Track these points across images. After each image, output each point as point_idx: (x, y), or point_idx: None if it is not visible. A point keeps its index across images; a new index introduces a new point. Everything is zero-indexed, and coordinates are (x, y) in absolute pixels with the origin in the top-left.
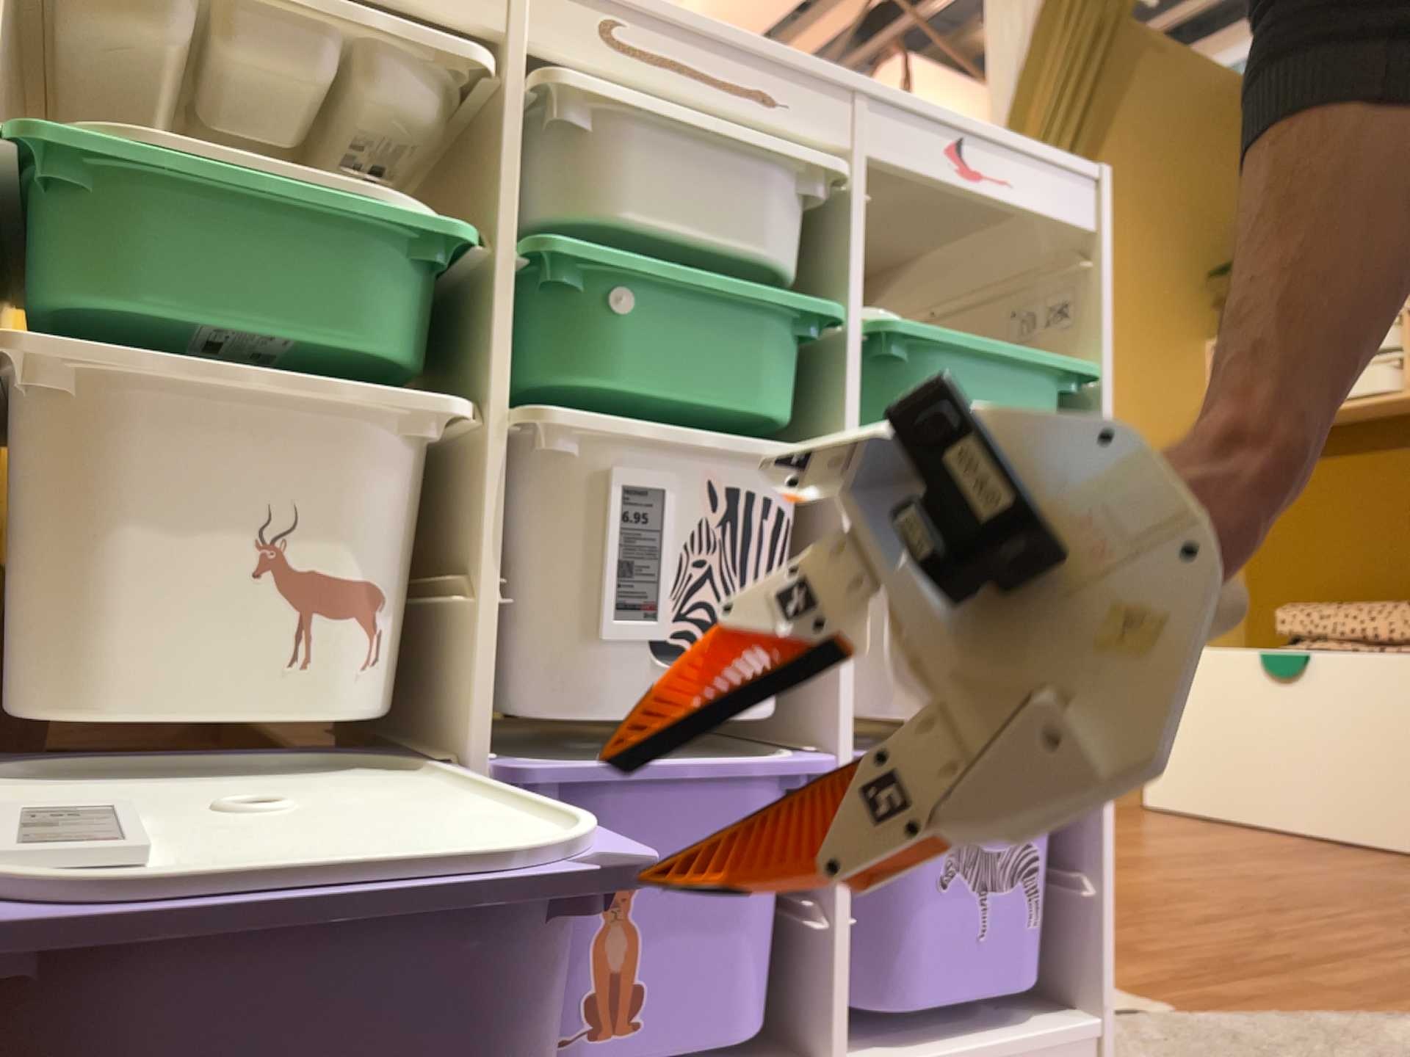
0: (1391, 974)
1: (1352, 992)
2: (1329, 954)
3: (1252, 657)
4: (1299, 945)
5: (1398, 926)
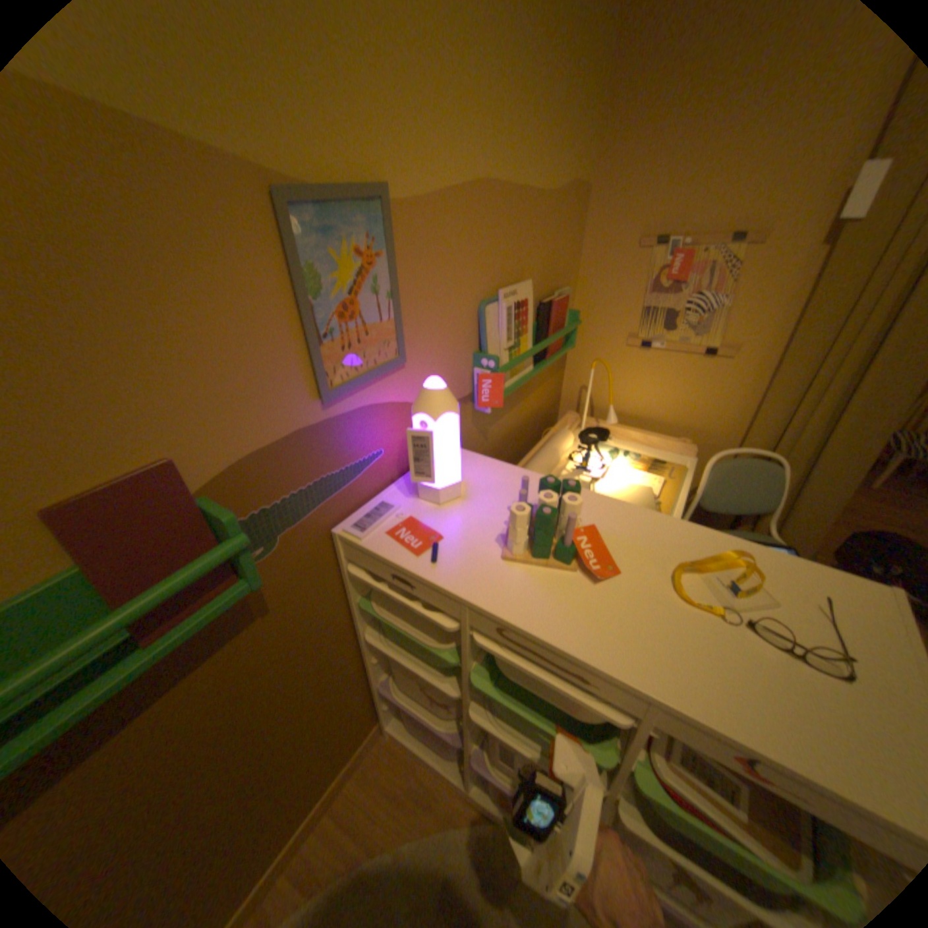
0: None
1: None
2: None
3: None
4: None
5: None
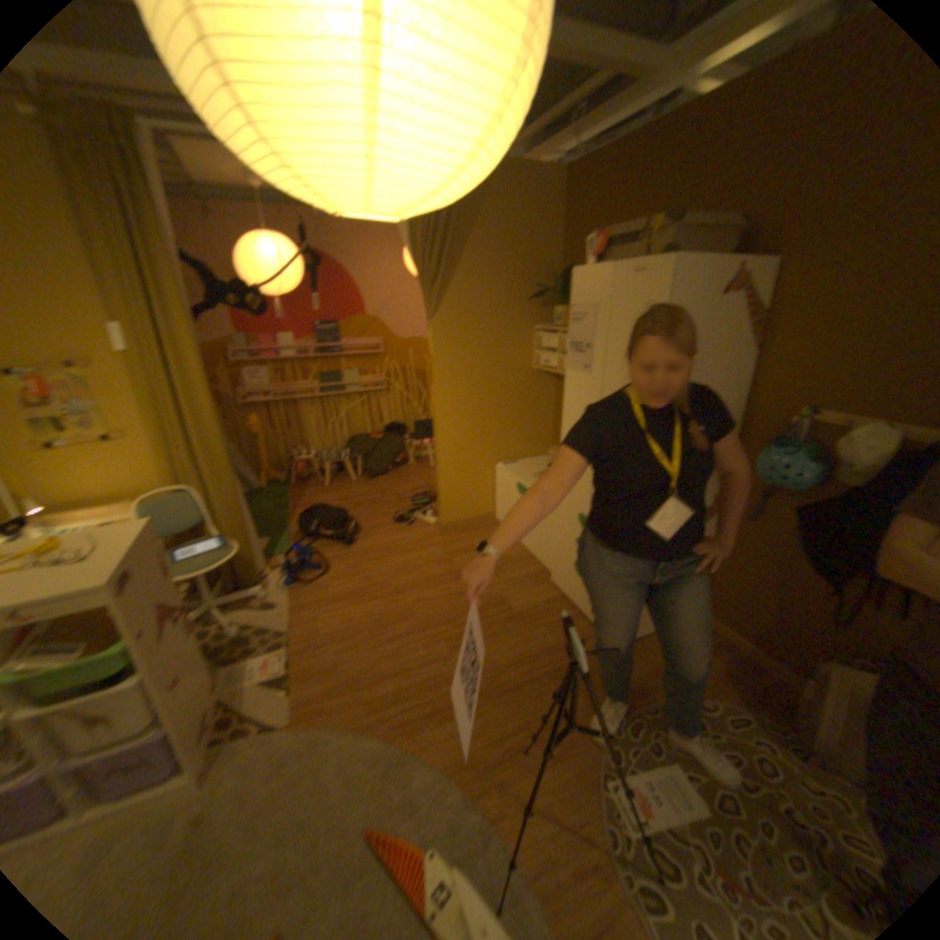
0: (394, 696)
1: (361, 714)
2: (393, 678)
3: (515, 488)
4: (392, 670)
5: (449, 650)
